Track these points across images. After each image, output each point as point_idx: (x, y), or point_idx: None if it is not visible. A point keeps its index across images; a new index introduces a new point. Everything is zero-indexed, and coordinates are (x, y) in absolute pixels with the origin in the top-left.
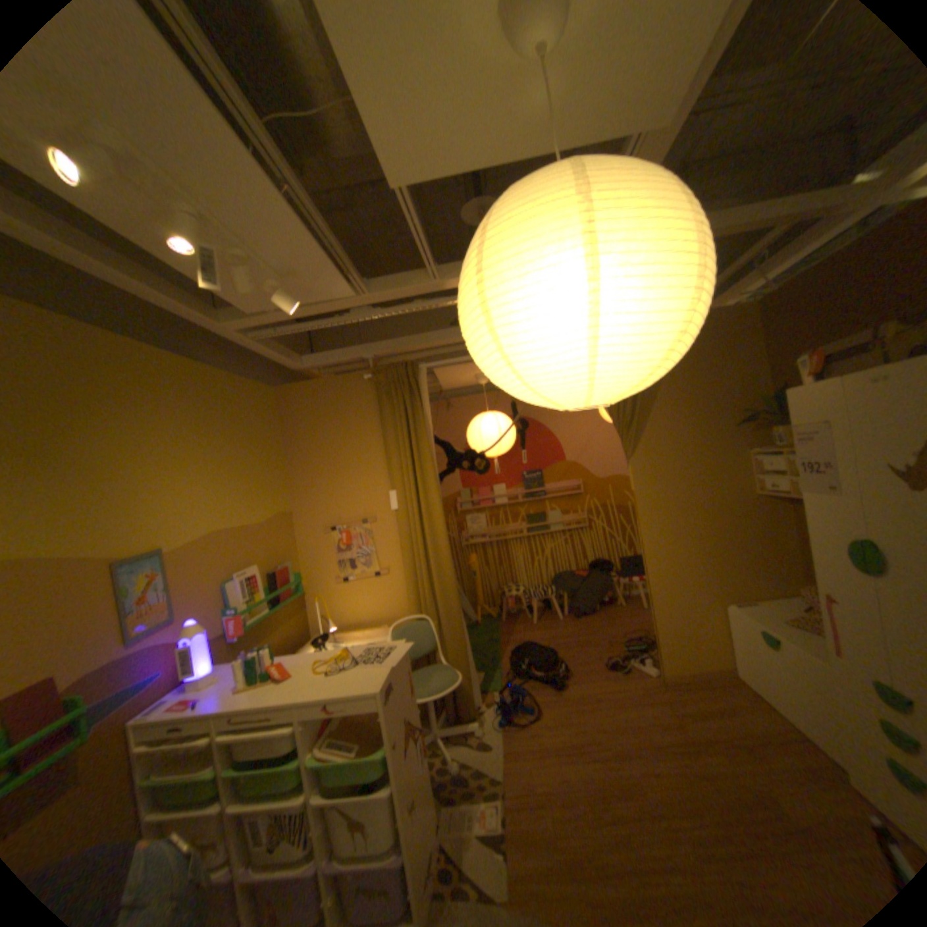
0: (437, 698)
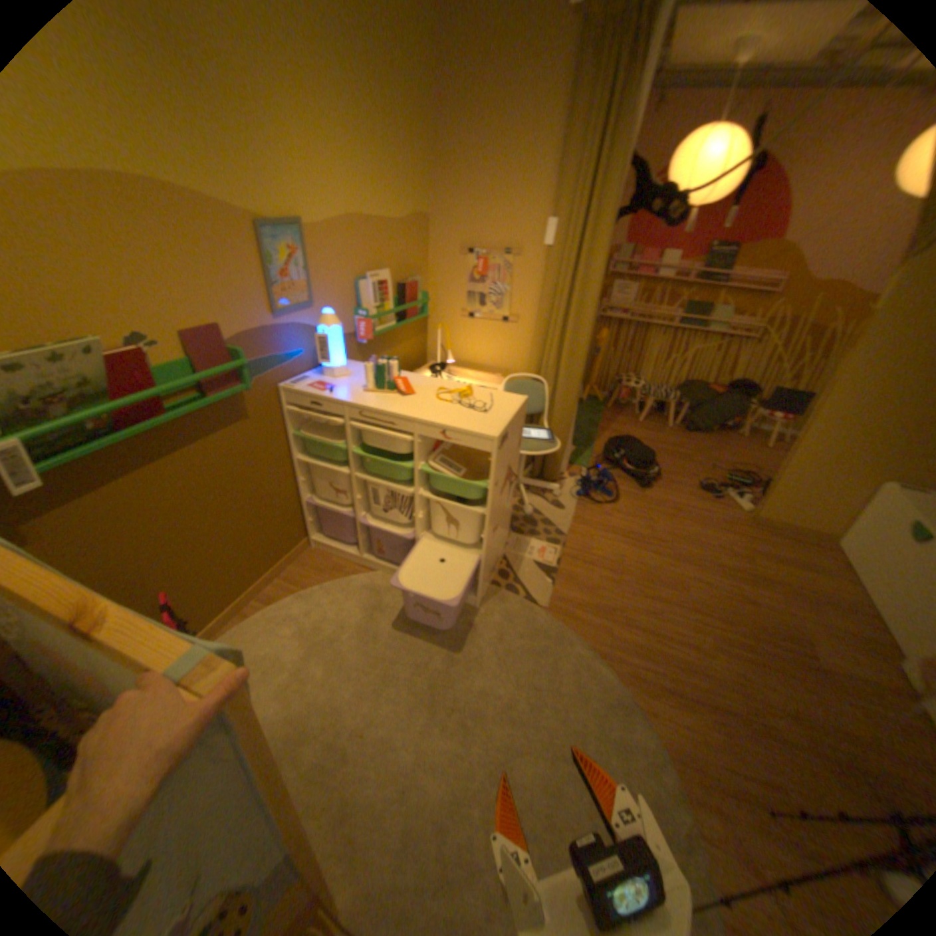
0: (532, 455)
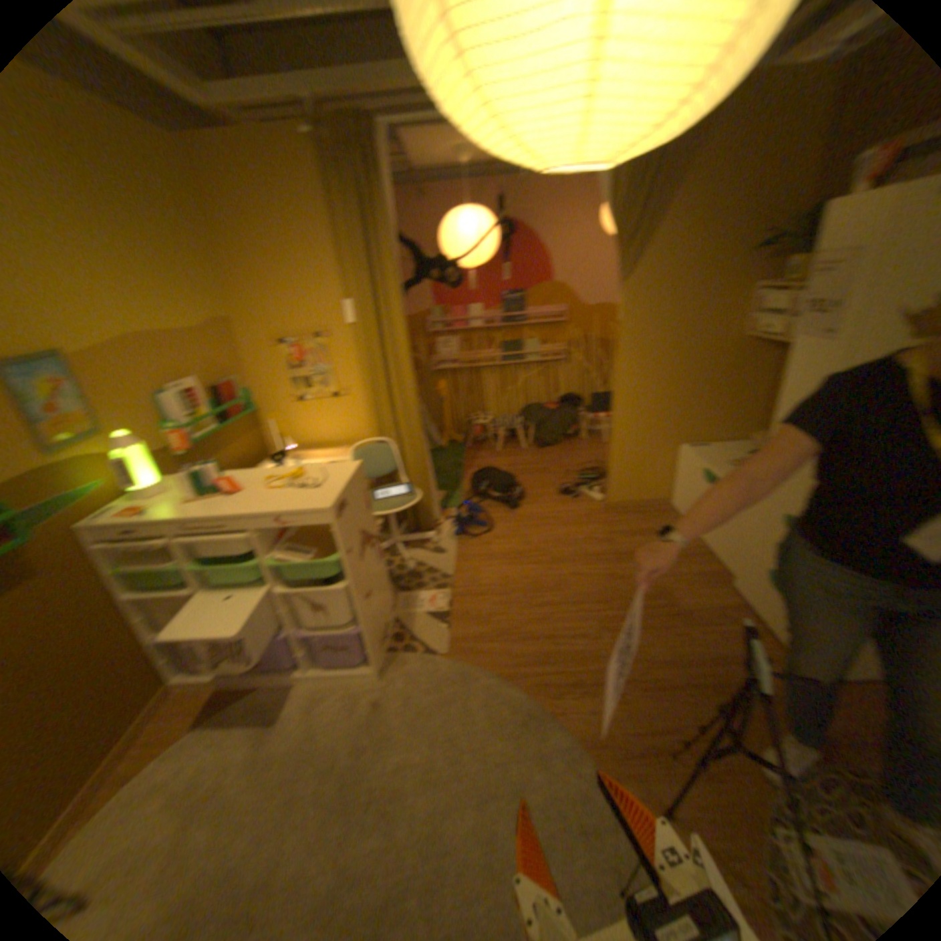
0: (398, 511)
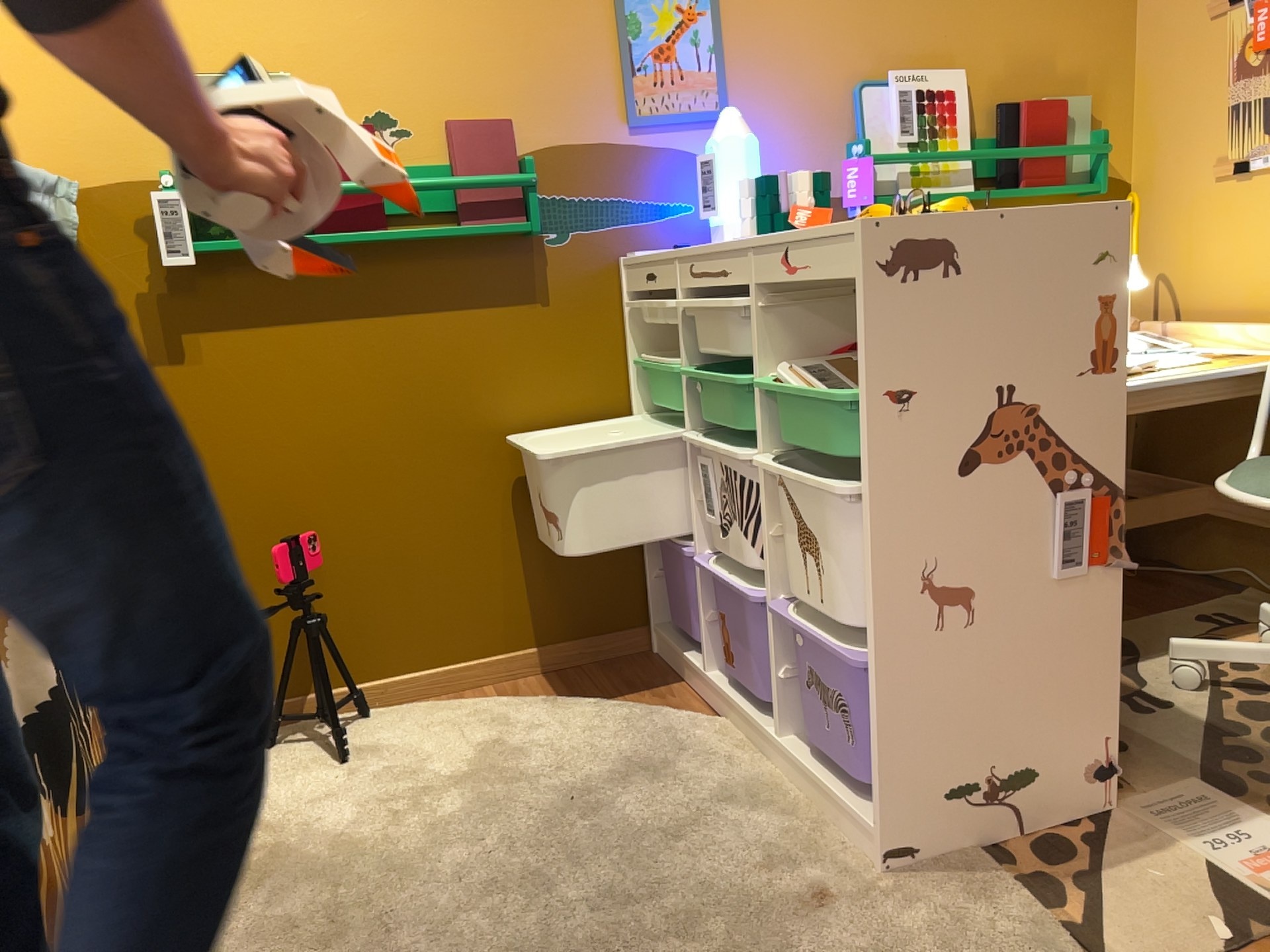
0: None
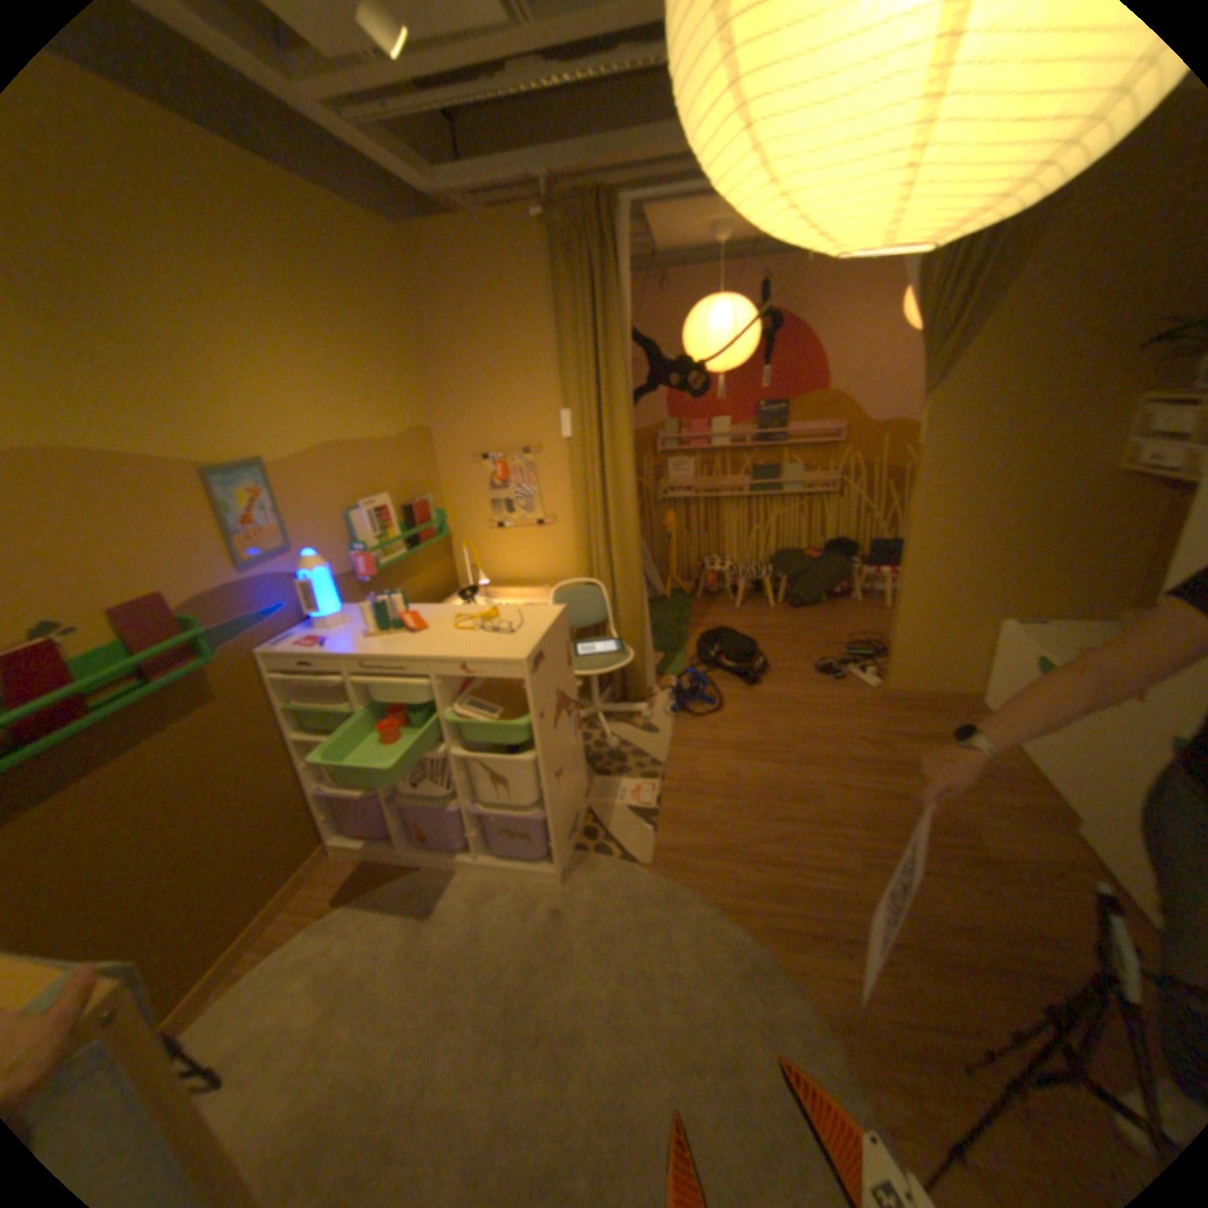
0: (602, 673)
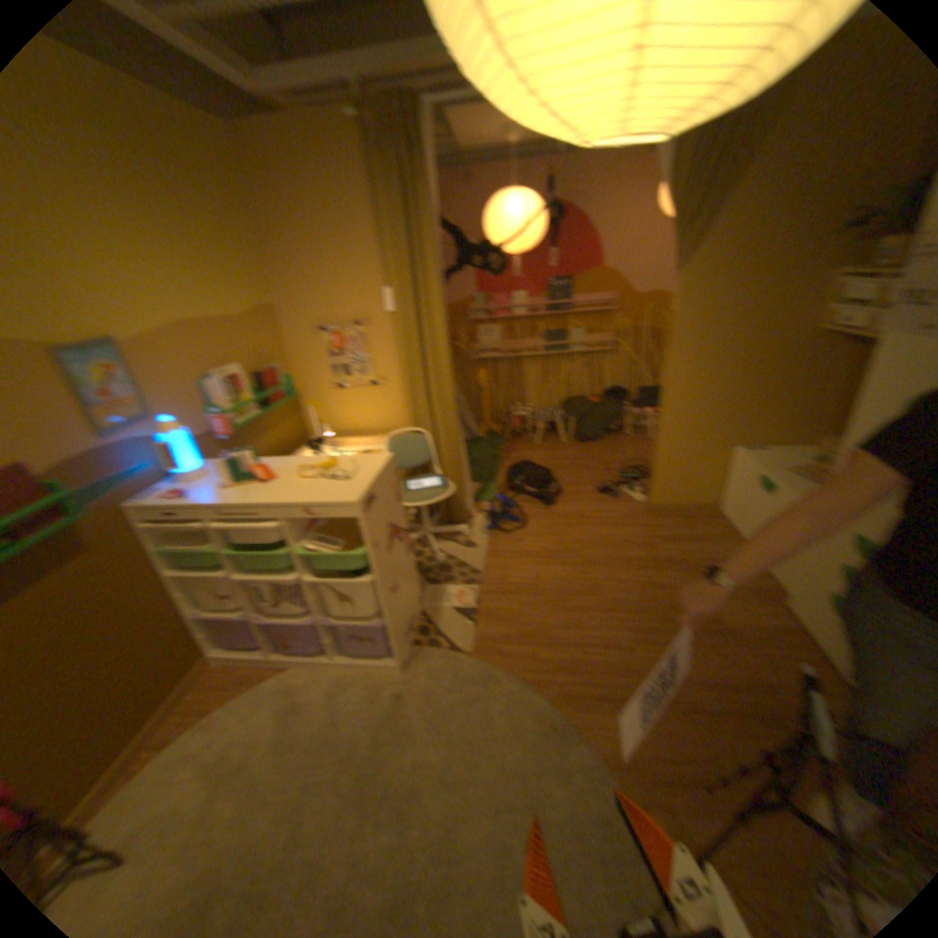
0: (431, 504)
